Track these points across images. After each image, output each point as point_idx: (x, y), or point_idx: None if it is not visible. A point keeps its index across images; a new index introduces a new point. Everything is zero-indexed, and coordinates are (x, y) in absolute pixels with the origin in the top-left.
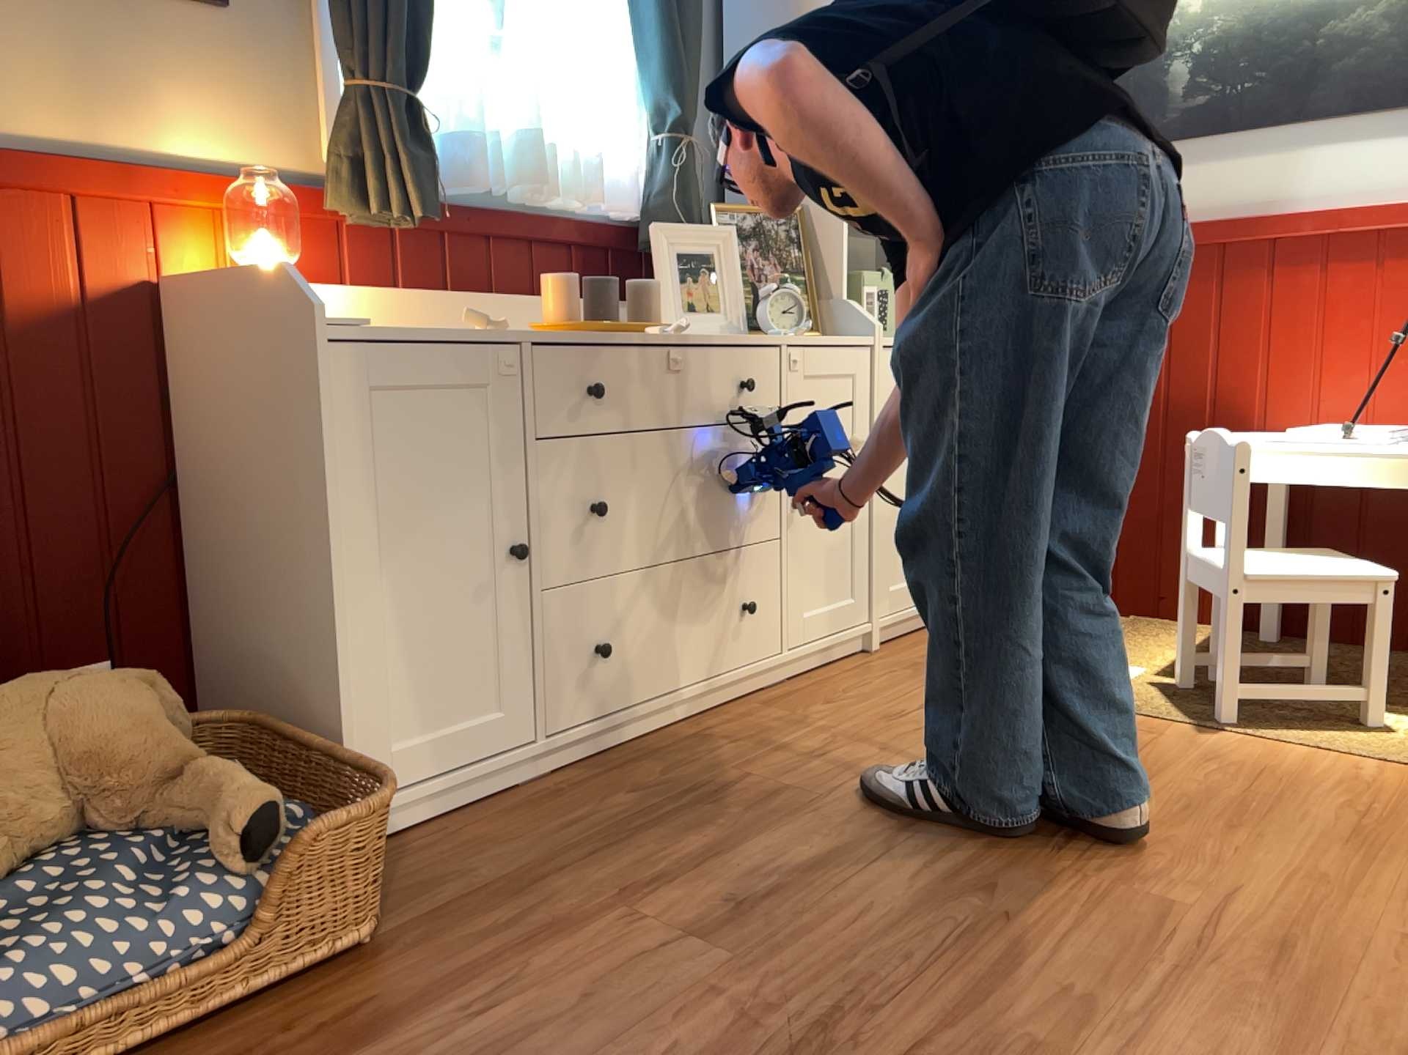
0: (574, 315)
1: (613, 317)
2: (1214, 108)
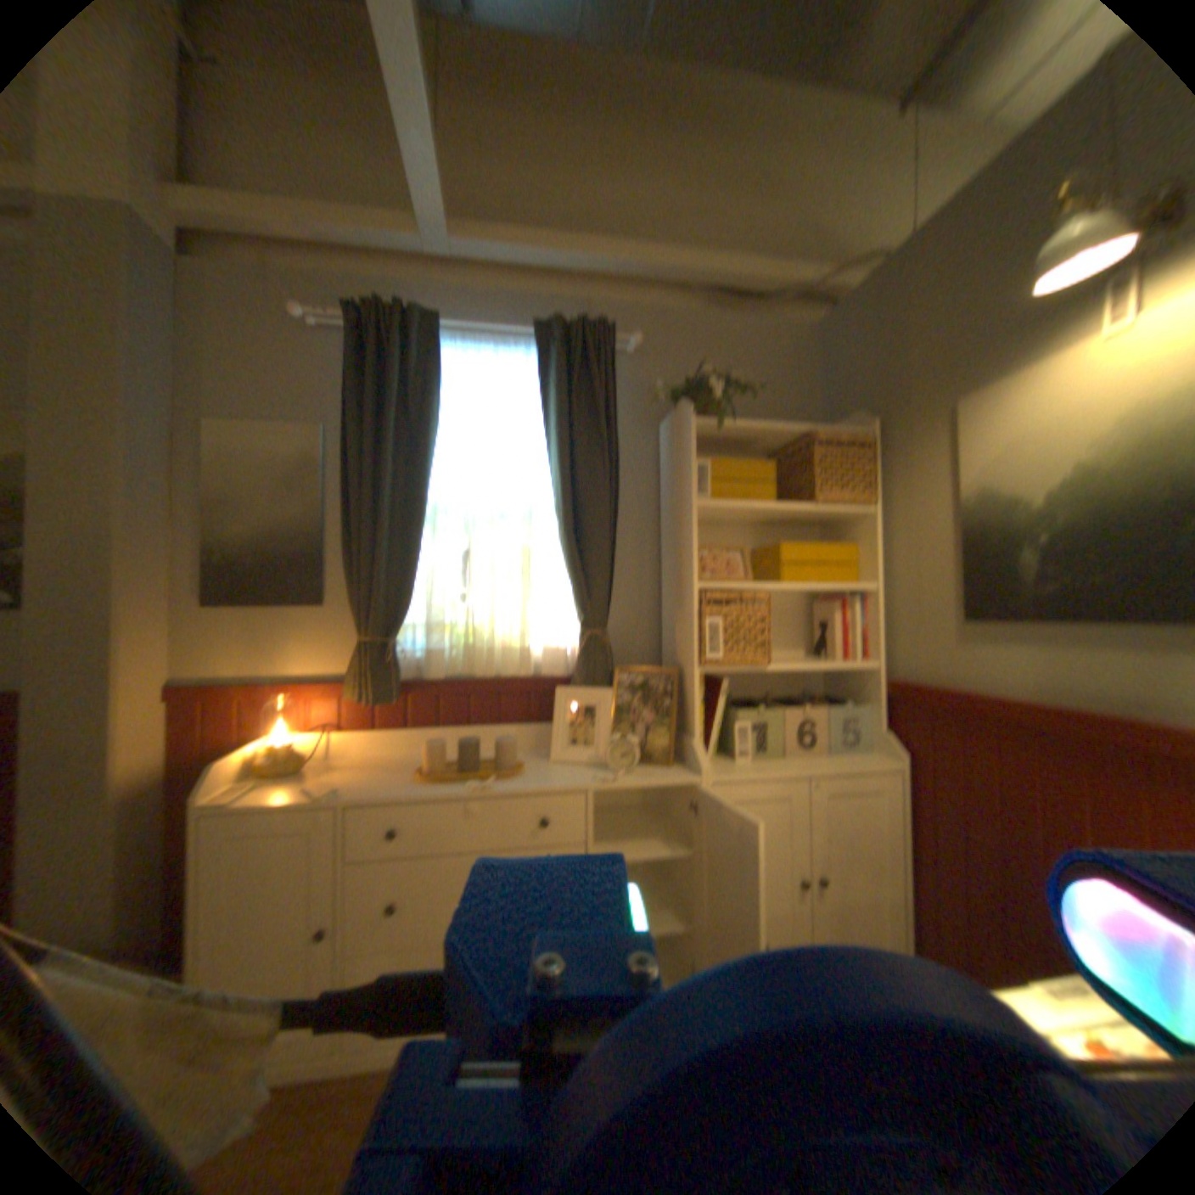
0: (436, 769)
1: (470, 767)
2: (1070, 595)
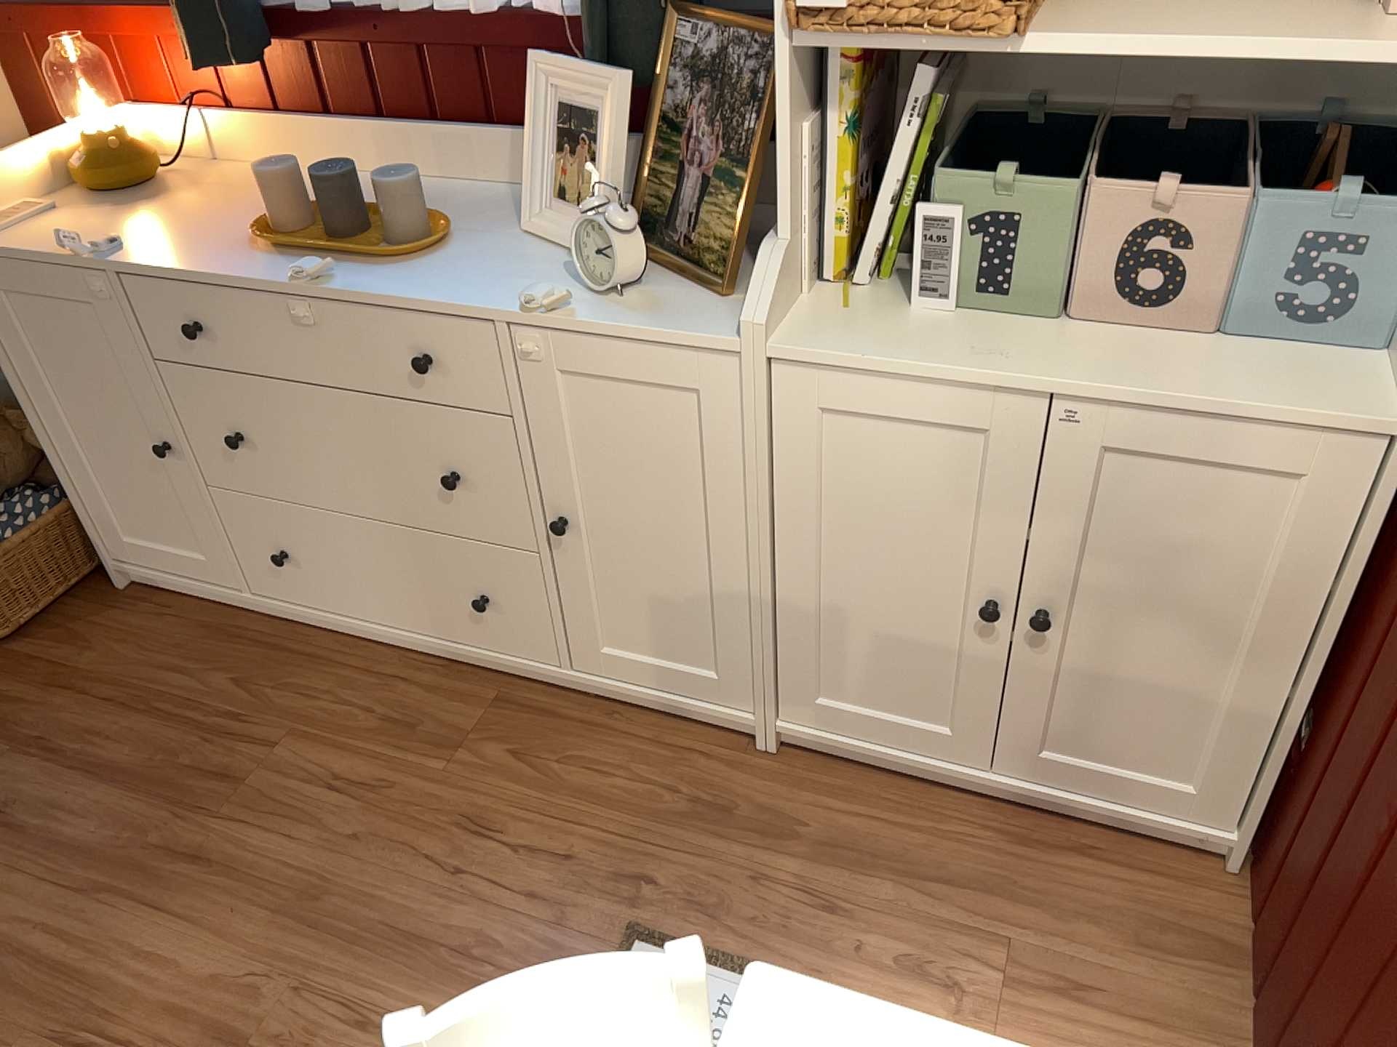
0: (297, 225)
1: (350, 230)
2: None
